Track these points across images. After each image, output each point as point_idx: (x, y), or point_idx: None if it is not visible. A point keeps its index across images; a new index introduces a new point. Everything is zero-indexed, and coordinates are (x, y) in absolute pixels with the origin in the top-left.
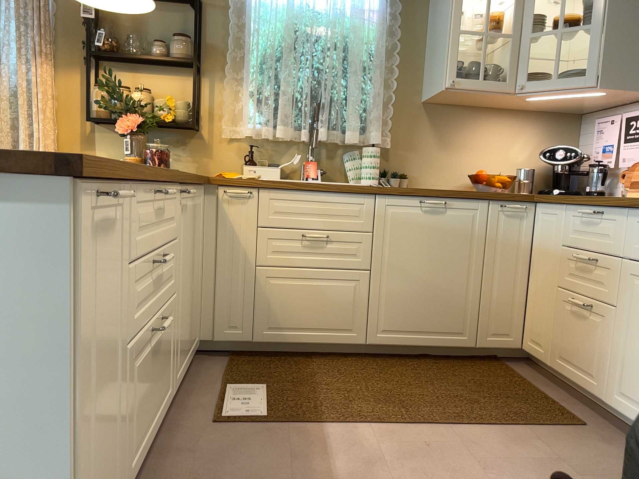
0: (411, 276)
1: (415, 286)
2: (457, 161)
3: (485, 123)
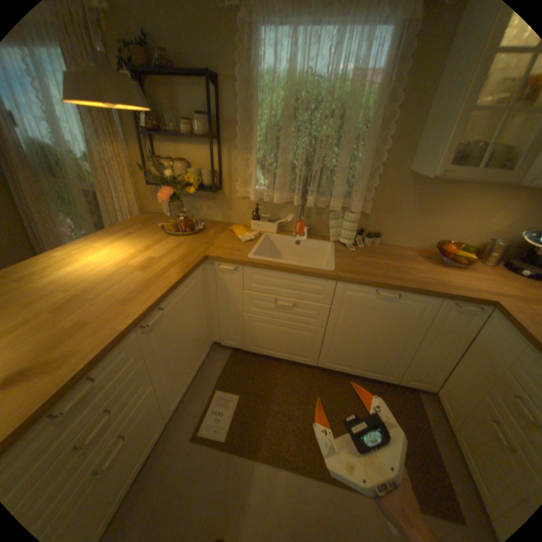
0: (356, 337)
1: (358, 343)
2: (431, 225)
3: (472, 192)
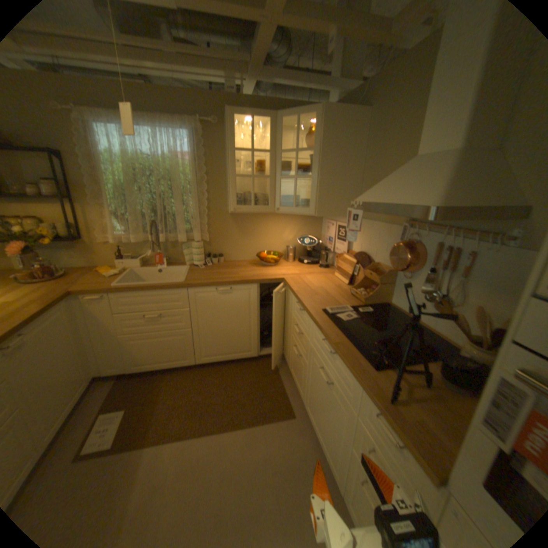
0: (215, 327)
1: (219, 332)
2: (252, 243)
3: (267, 220)
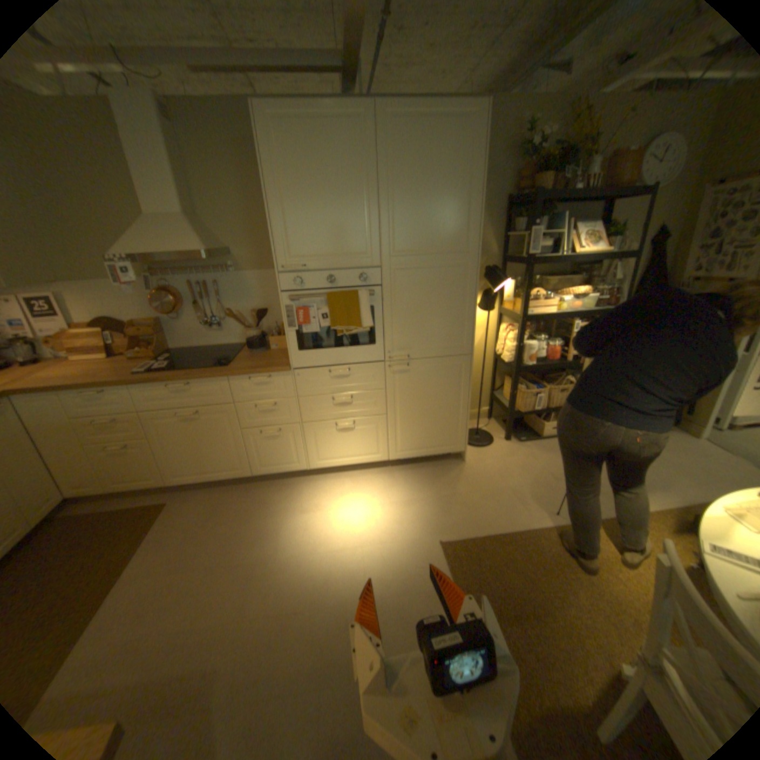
0: None
1: None
2: None
3: None
